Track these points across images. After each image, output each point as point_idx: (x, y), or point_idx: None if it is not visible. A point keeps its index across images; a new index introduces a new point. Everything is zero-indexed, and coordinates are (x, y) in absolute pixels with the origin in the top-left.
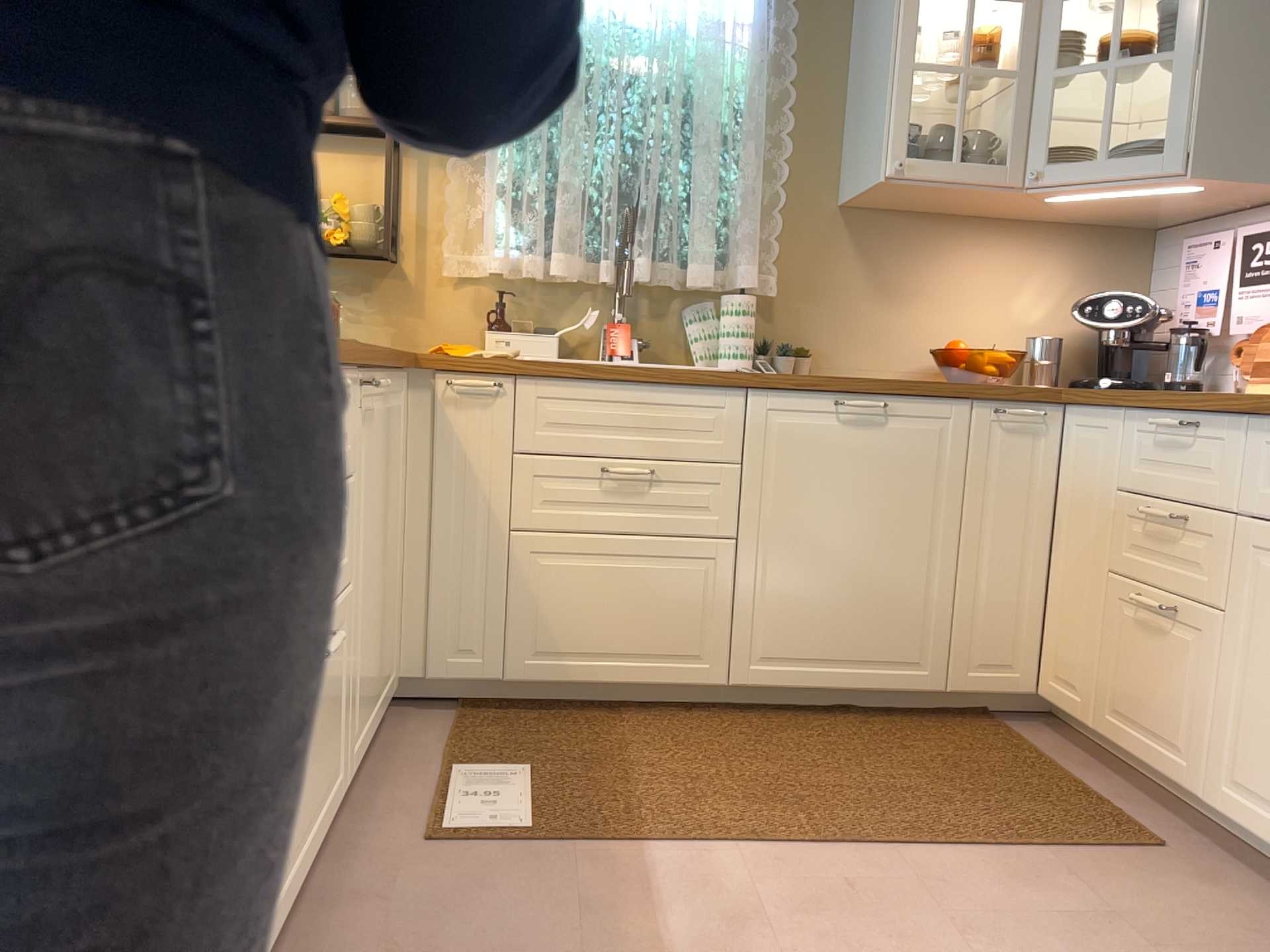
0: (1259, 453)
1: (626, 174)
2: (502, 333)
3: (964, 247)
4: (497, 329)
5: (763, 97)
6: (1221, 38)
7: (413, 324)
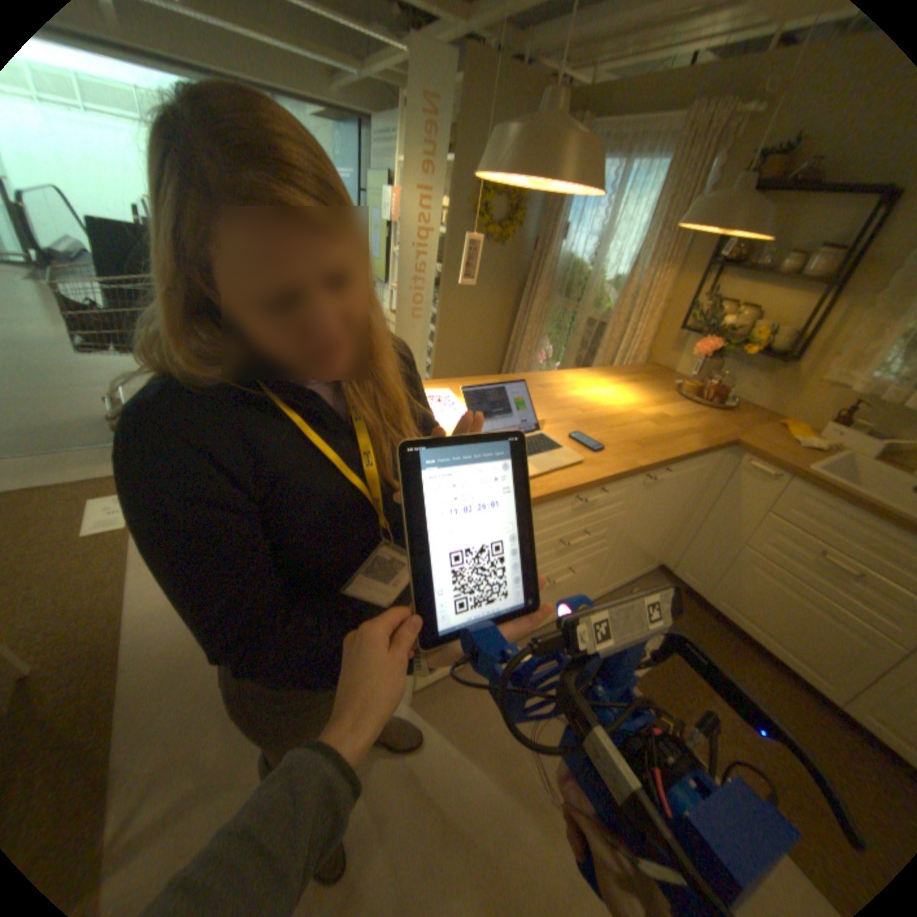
0: None
1: None
2: (842, 428)
3: None
4: (845, 421)
5: None
6: None
7: (789, 399)
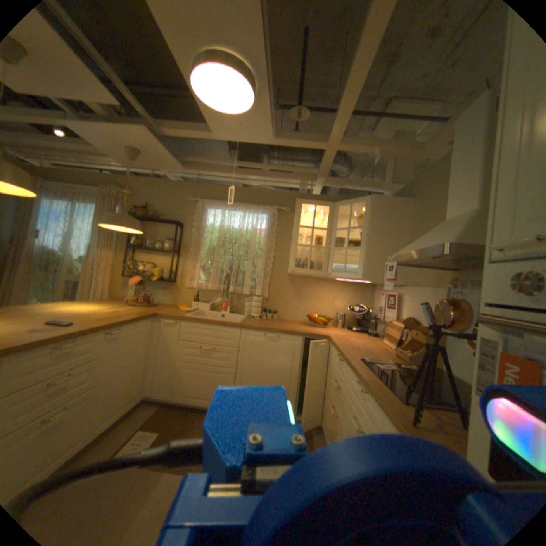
0: (349, 377)
1: (231, 265)
2: (195, 303)
3: (320, 287)
4: (196, 301)
5: (267, 248)
6: (371, 245)
7: (177, 298)
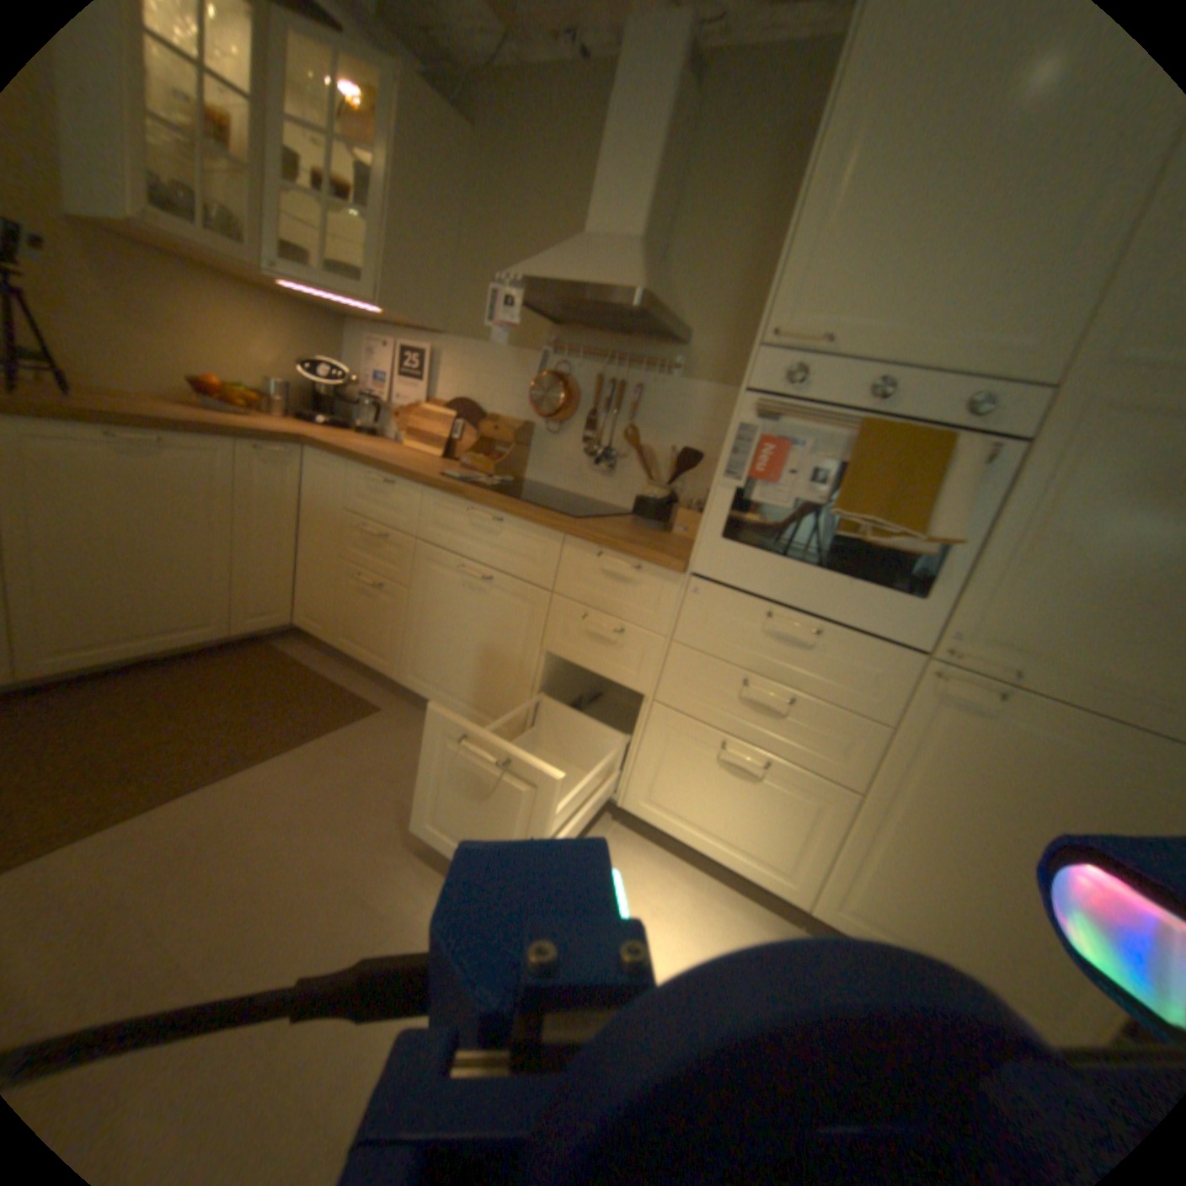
0: (427, 506)
1: None
2: None
3: (204, 293)
4: None
5: None
6: (395, 213)
7: None
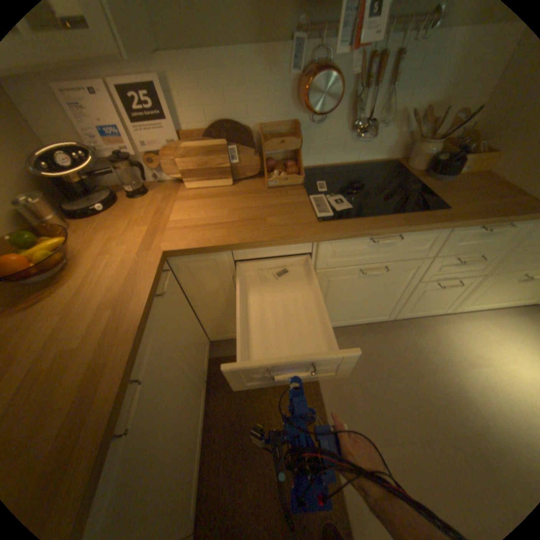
0: (325, 250)
1: None
2: None
3: None
4: None
5: None
6: None
7: None
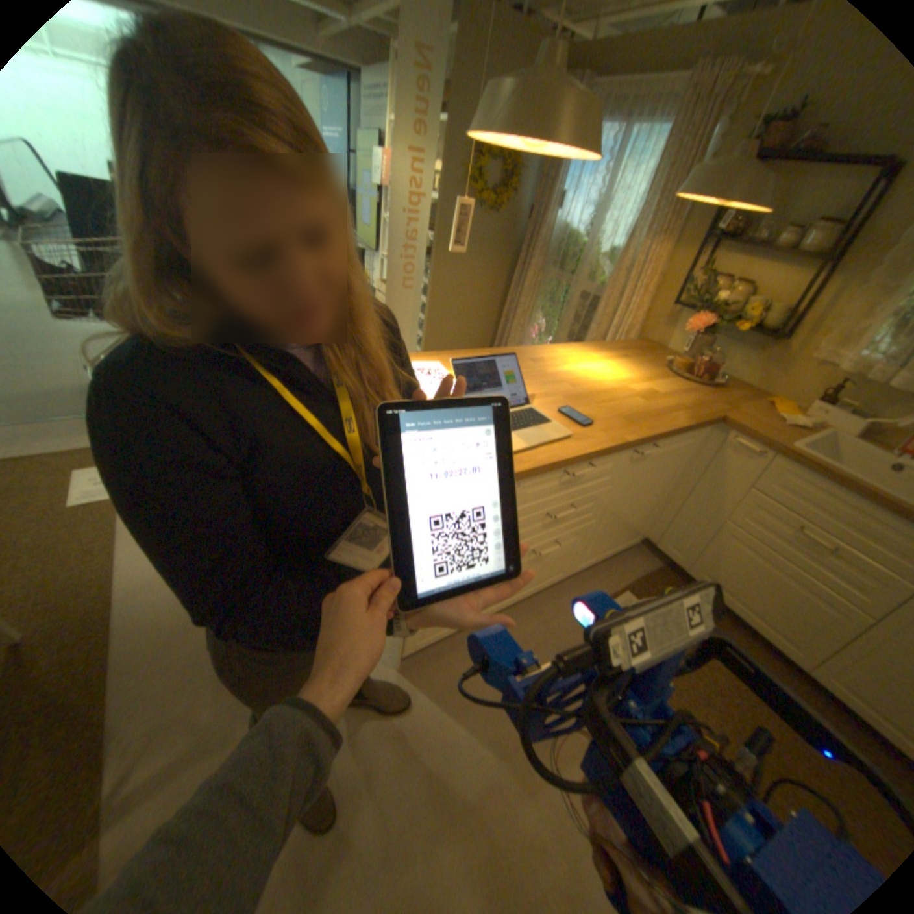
0: None
1: None
2: (827, 406)
3: None
4: (830, 400)
5: None
6: None
7: (777, 376)
